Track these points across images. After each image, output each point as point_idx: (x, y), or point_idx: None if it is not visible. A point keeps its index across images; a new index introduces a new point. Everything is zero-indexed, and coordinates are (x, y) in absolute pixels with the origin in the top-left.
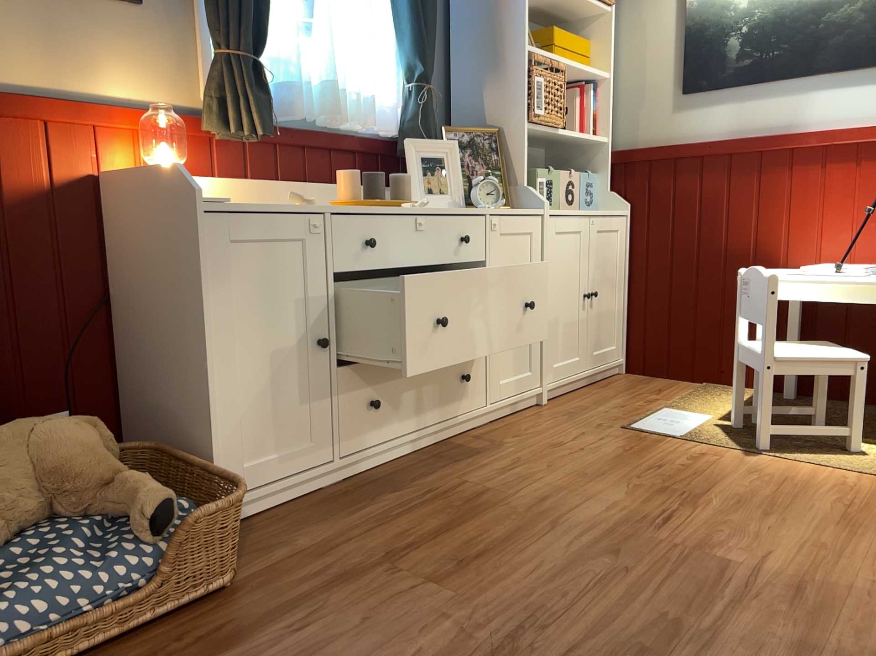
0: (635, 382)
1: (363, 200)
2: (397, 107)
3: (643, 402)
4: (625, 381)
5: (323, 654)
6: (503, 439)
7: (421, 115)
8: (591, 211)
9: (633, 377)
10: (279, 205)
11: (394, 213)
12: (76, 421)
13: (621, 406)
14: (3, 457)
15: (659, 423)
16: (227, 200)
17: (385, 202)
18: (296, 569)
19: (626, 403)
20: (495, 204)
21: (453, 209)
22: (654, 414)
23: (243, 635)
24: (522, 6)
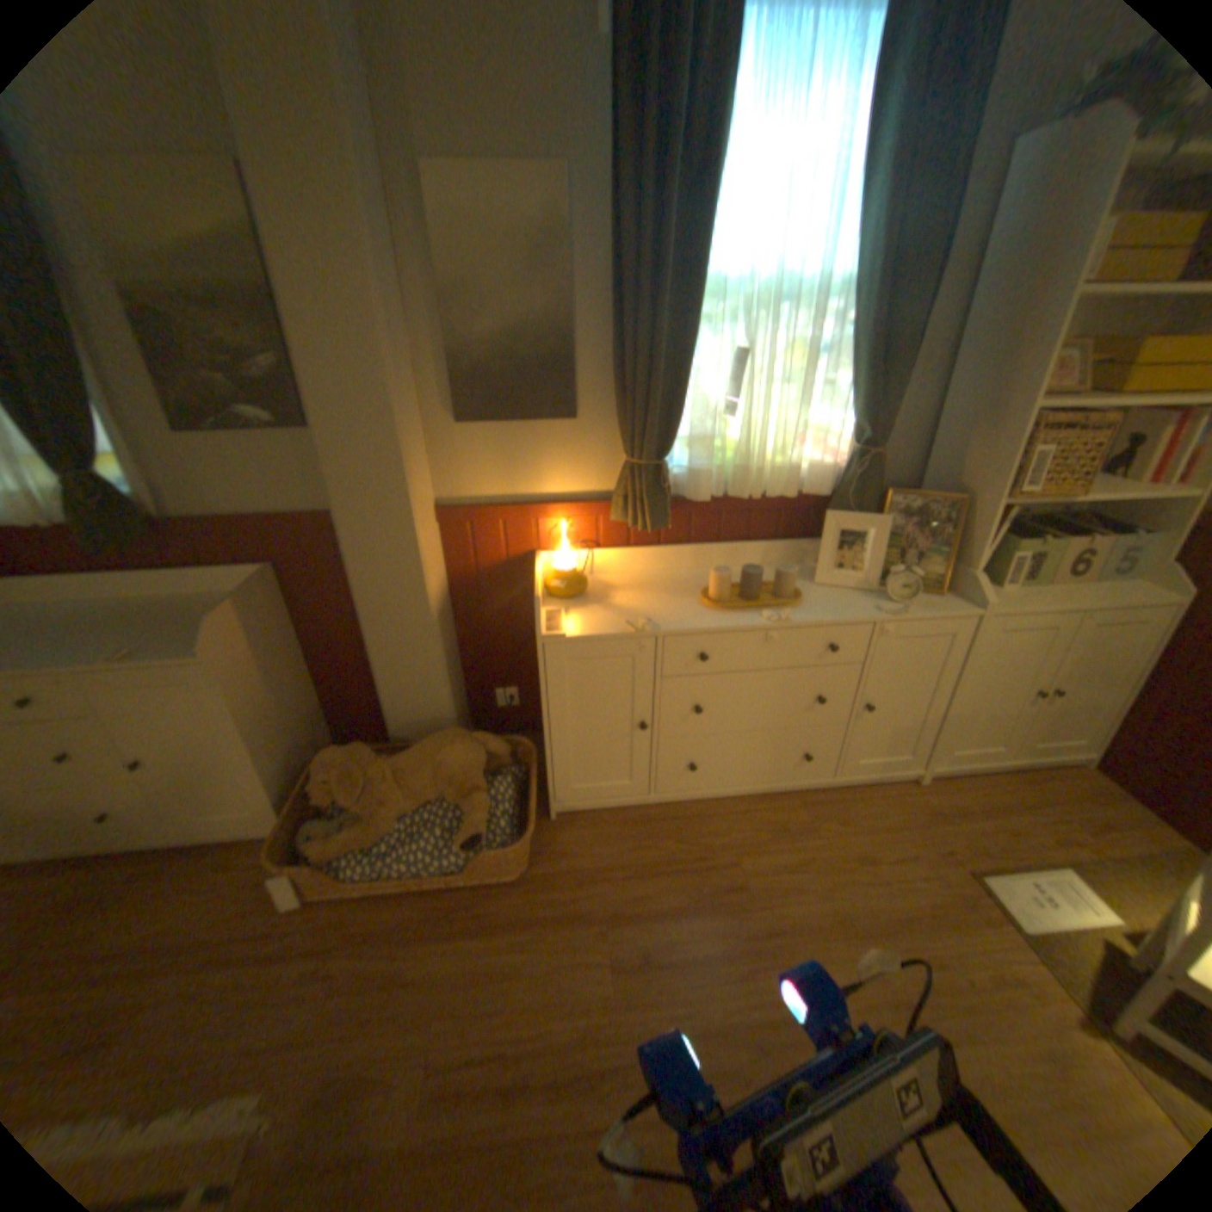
0: (1088, 797)
1: (721, 606)
2: (846, 457)
3: (1053, 843)
4: (1075, 786)
5: (510, 983)
6: (828, 821)
7: (856, 483)
8: (1098, 600)
9: (1098, 783)
10: (622, 623)
11: (740, 629)
12: (471, 742)
13: (1014, 834)
14: (423, 764)
15: (1026, 895)
16: (565, 632)
17: (747, 606)
18: (559, 887)
19: (1027, 832)
20: (908, 599)
21: (831, 614)
22: (1040, 875)
23: (492, 930)
24: (1050, 346)
